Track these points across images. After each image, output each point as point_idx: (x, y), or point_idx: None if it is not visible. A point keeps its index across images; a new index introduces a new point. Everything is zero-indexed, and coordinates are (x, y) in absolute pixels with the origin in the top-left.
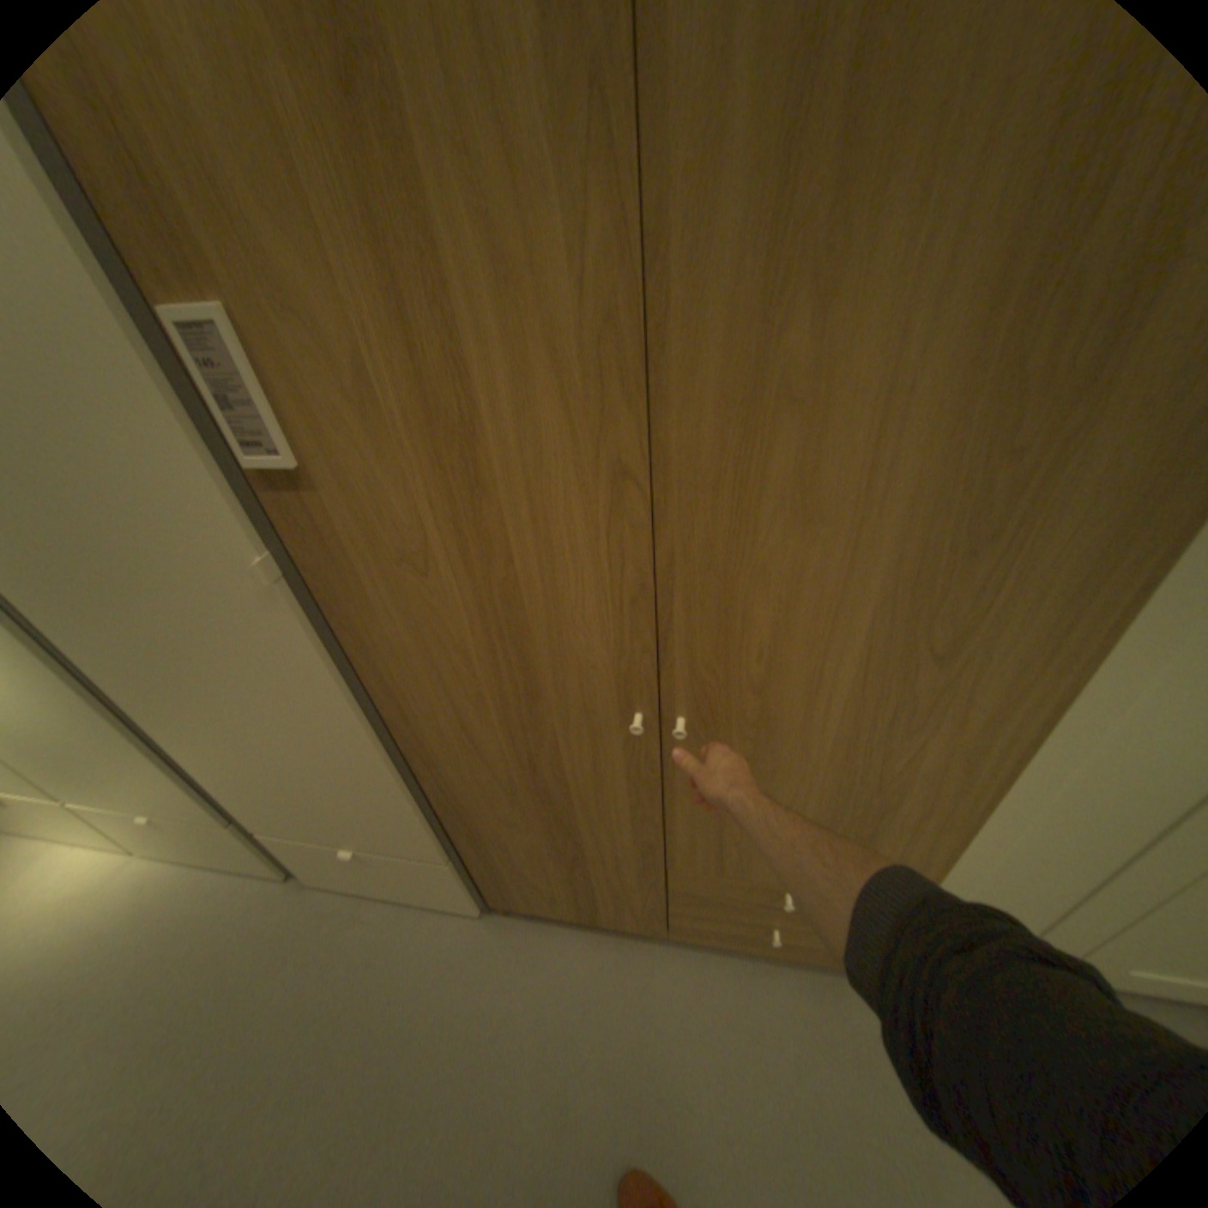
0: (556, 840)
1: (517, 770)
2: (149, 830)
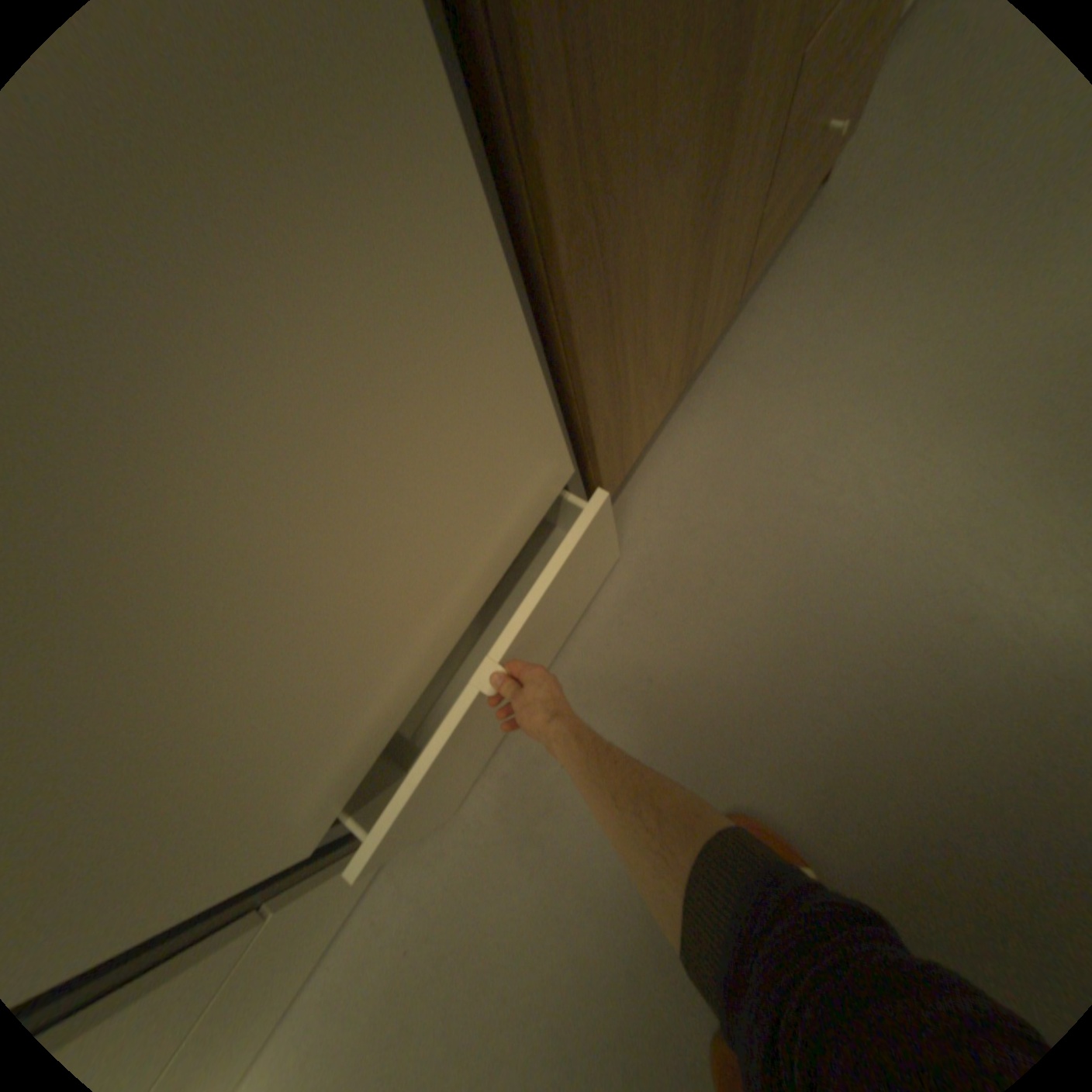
0: (709, 133)
1: None
2: None
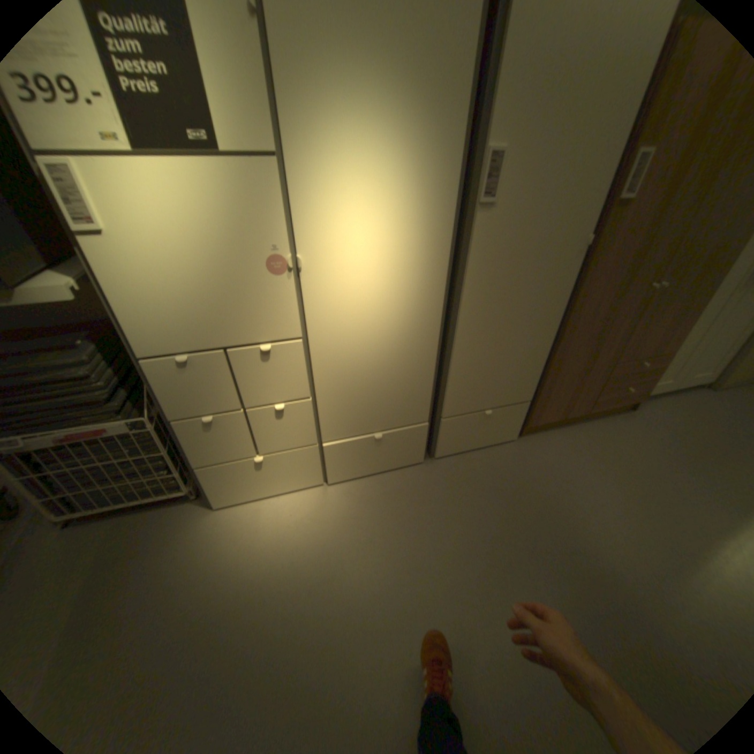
0: (588, 363)
1: (601, 324)
2: (370, 446)
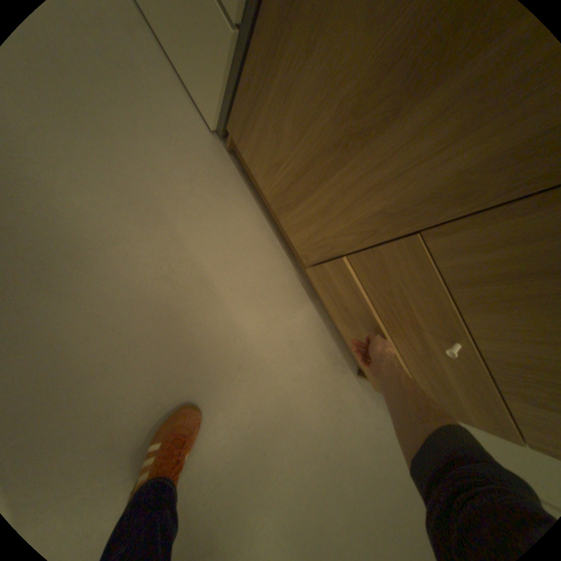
0: (388, 79)
1: None
2: None
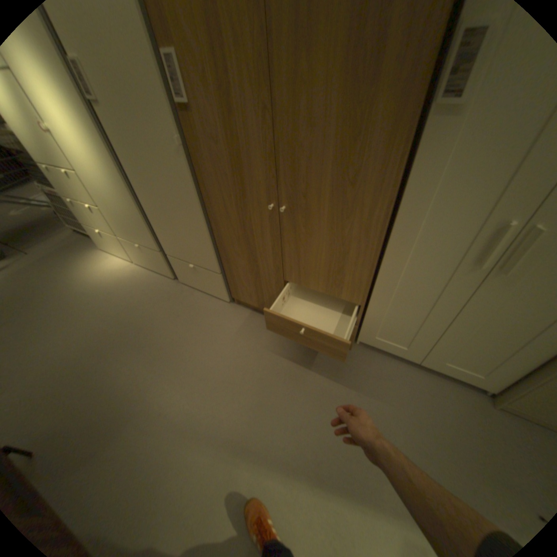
0: (251, 263)
1: (240, 229)
2: (139, 251)
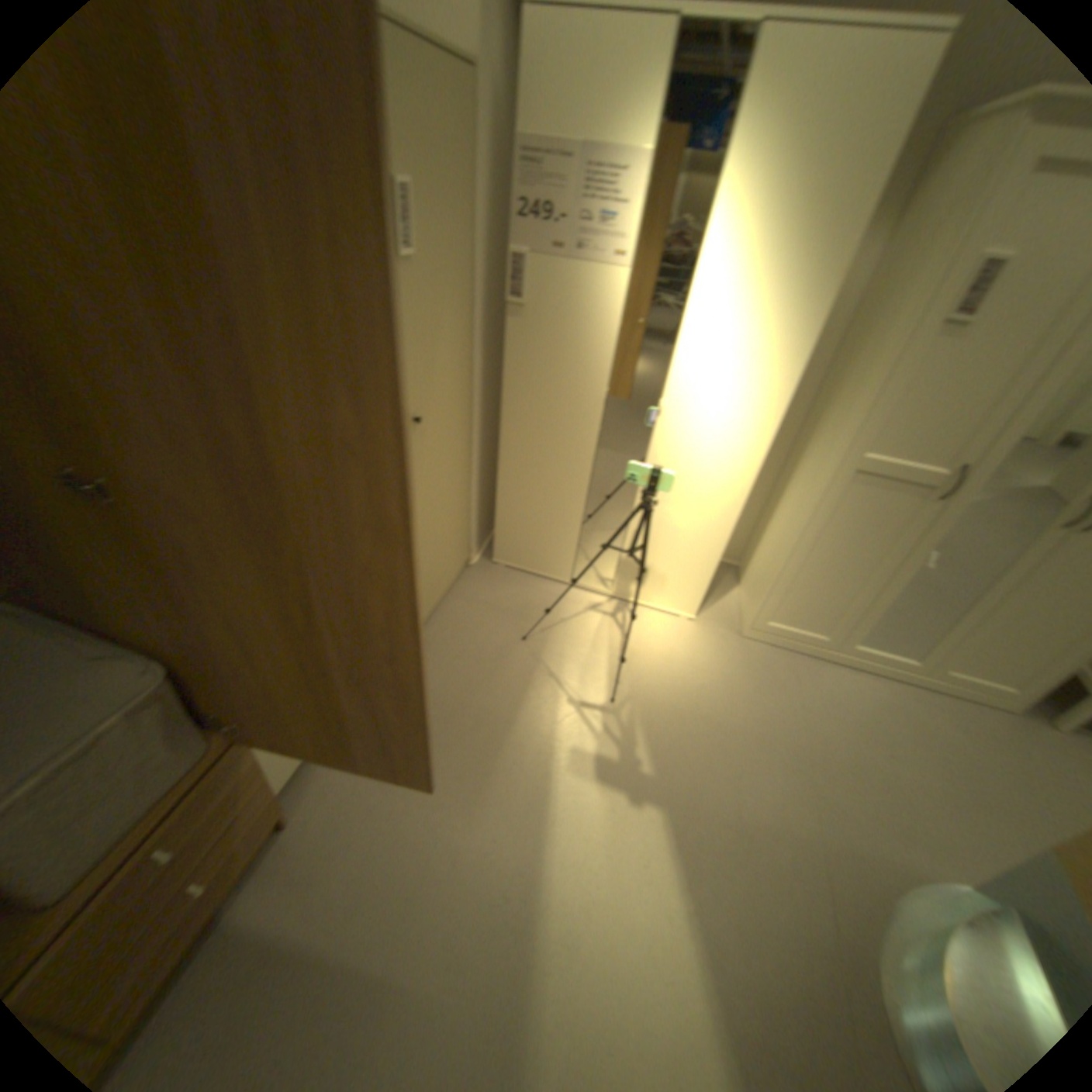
0: None
1: None
2: None
